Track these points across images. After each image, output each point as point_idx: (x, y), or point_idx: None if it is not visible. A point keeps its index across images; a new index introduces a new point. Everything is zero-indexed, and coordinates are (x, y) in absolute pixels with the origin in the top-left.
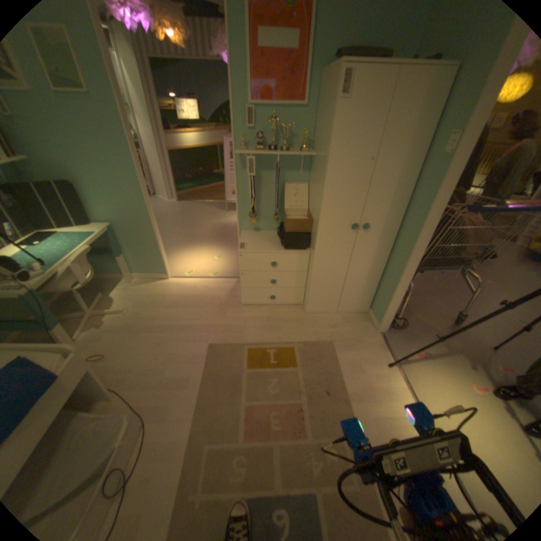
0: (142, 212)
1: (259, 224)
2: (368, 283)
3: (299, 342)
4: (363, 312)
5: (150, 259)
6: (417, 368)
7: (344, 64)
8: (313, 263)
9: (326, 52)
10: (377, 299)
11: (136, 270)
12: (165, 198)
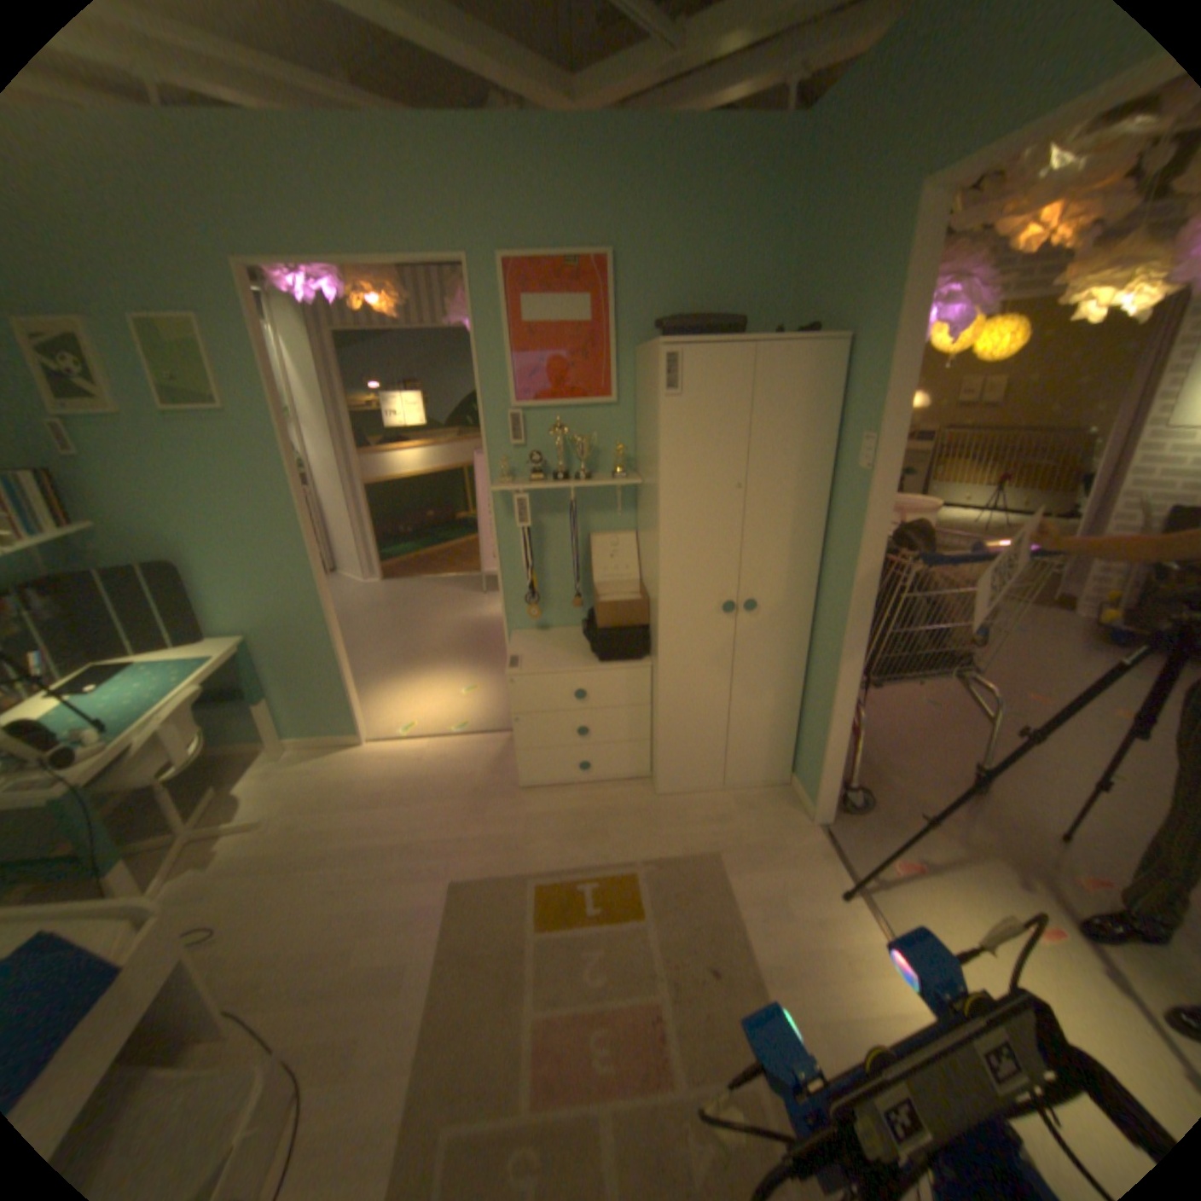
0: (310, 610)
1: (548, 615)
2: (778, 719)
3: (648, 862)
4: (781, 784)
5: (323, 704)
6: (906, 898)
7: (663, 347)
8: (660, 686)
9: (640, 322)
10: (802, 750)
11: (293, 732)
12: (356, 576)
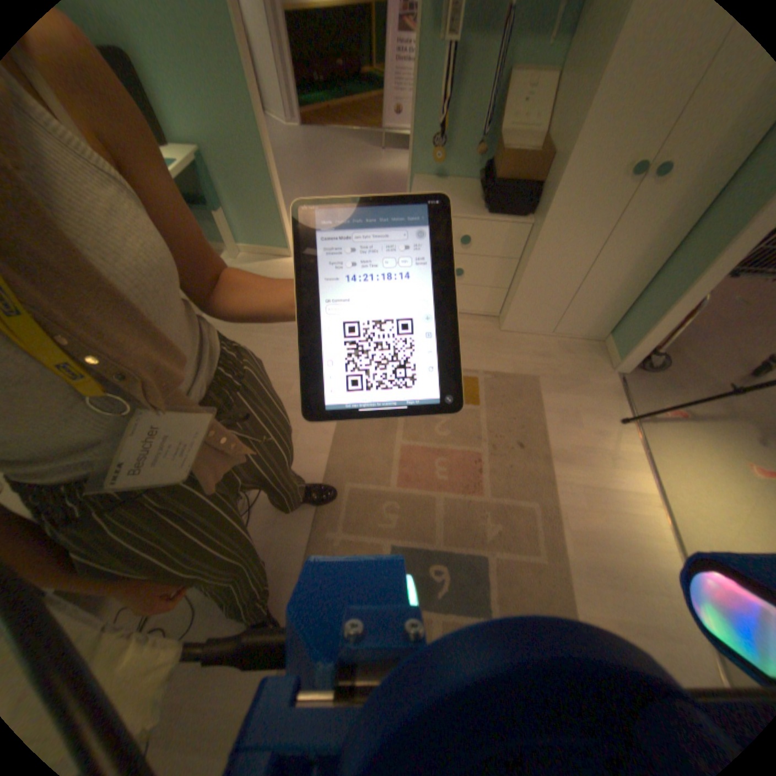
0: (246, 125)
1: (448, 163)
2: (623, 290)
3: (486, 372)
4: (596, 340)
5: (263, 219)
6: (666, 431)
7: None
8: (537, 243)
9: None
10: (629, 319)
11: (243, 237)
12: (280, 118)
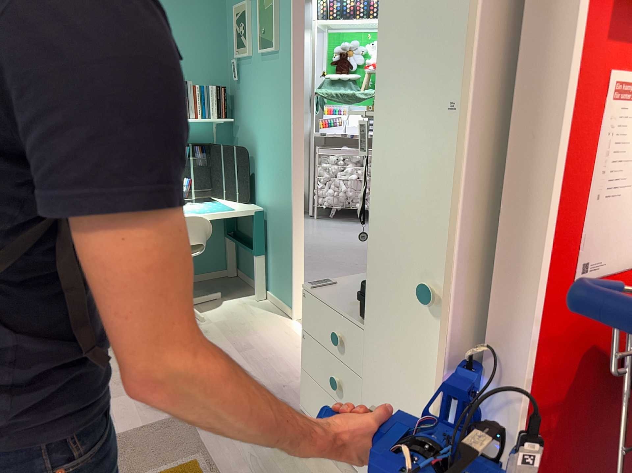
0: (288, 200)
1: None
2: None
3: None
4: None
5: (284, 275)
6: None
7: None
8: (365, 368)
9: None
10: None
11: (272, 288)
12: None
